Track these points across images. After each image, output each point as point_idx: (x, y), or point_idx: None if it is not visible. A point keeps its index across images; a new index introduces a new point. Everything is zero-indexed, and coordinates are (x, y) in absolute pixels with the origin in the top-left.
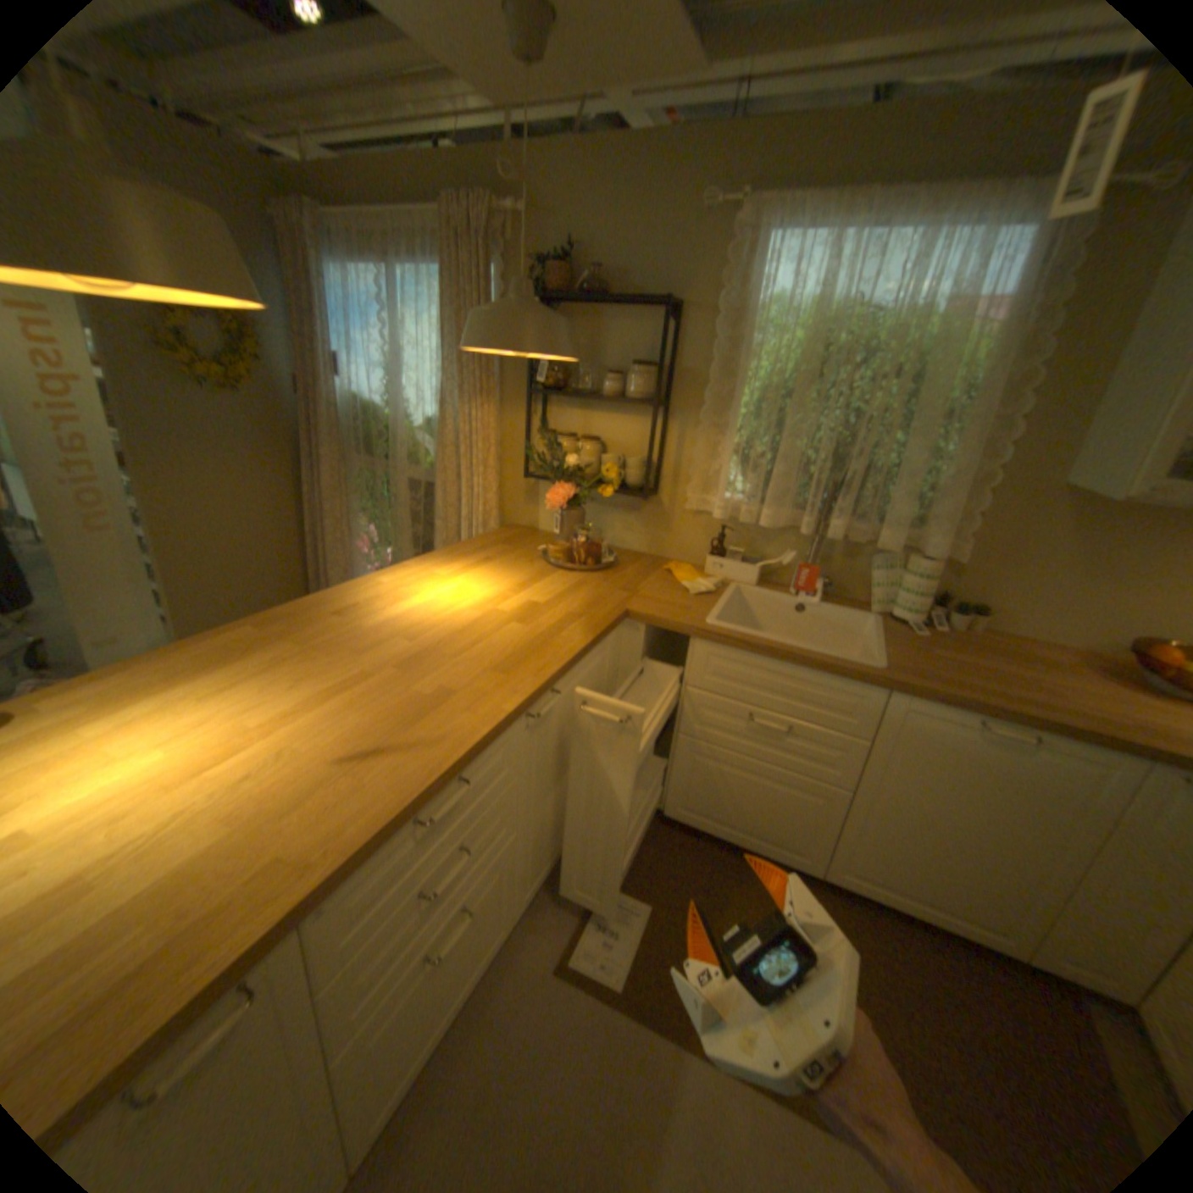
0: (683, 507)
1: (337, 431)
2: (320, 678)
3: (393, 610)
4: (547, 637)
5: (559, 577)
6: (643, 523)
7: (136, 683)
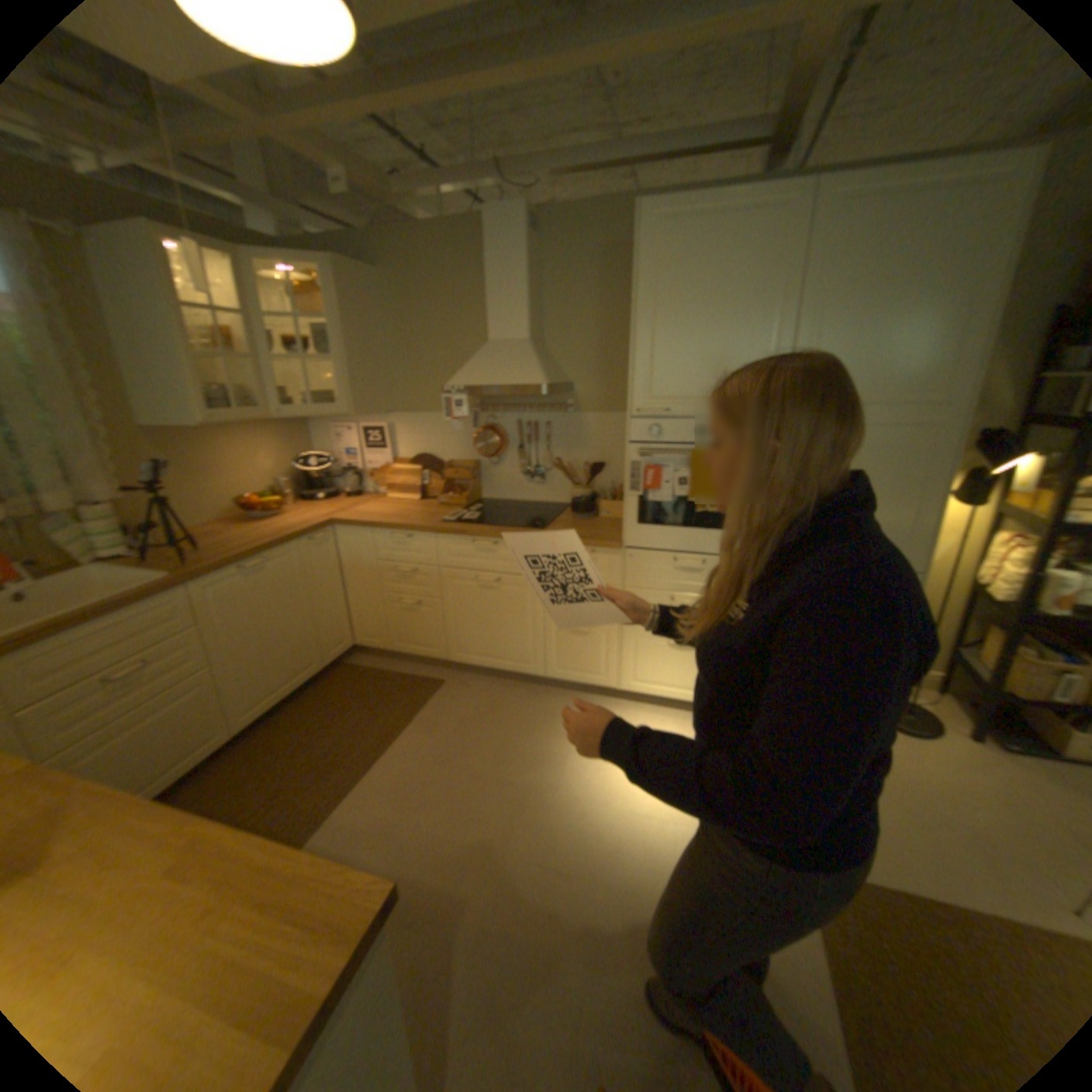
0: None
1: None
2: None
3: None
4: None
5: None
6: None
7: None
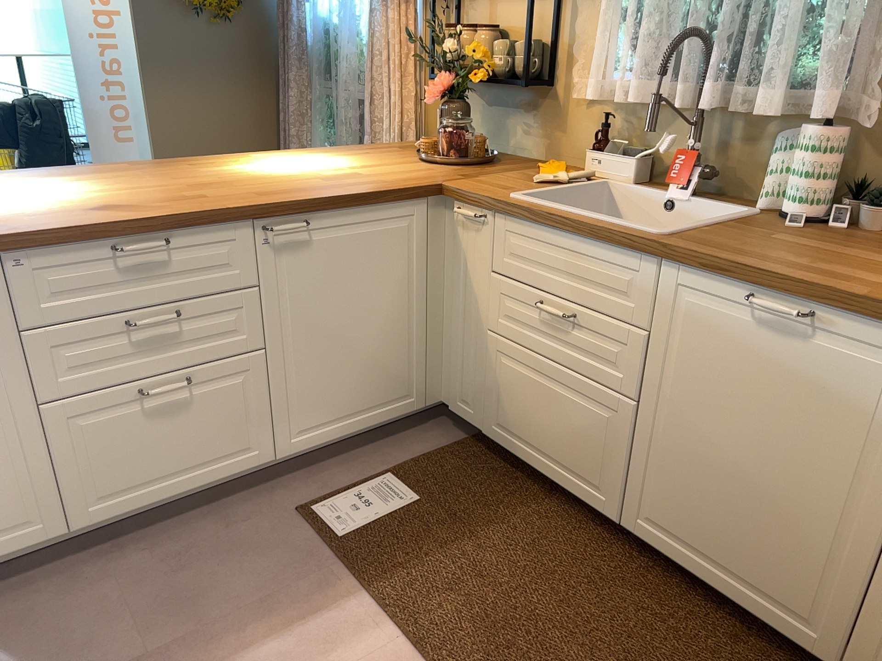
0: (575, 99)
1: (308, 57)
2: (133, 184)
3: (235, 167)
4: (330, 187)
5: (412, 165)
6: (540, 123)
7: (34, 175)
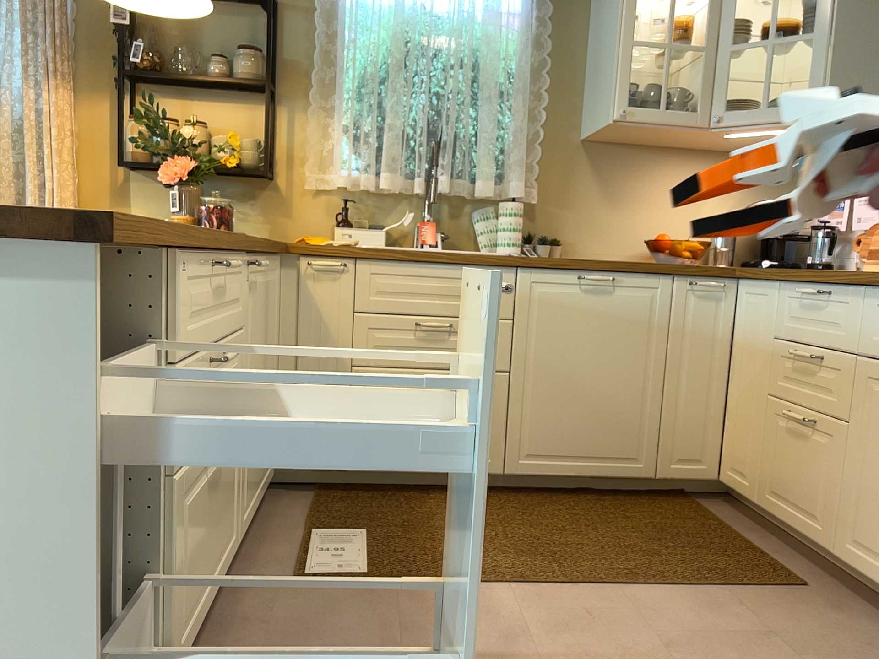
0: (303, 189)
1: None
2: None
3: None
4: None
5: None
6: (263, 210)
7: None
